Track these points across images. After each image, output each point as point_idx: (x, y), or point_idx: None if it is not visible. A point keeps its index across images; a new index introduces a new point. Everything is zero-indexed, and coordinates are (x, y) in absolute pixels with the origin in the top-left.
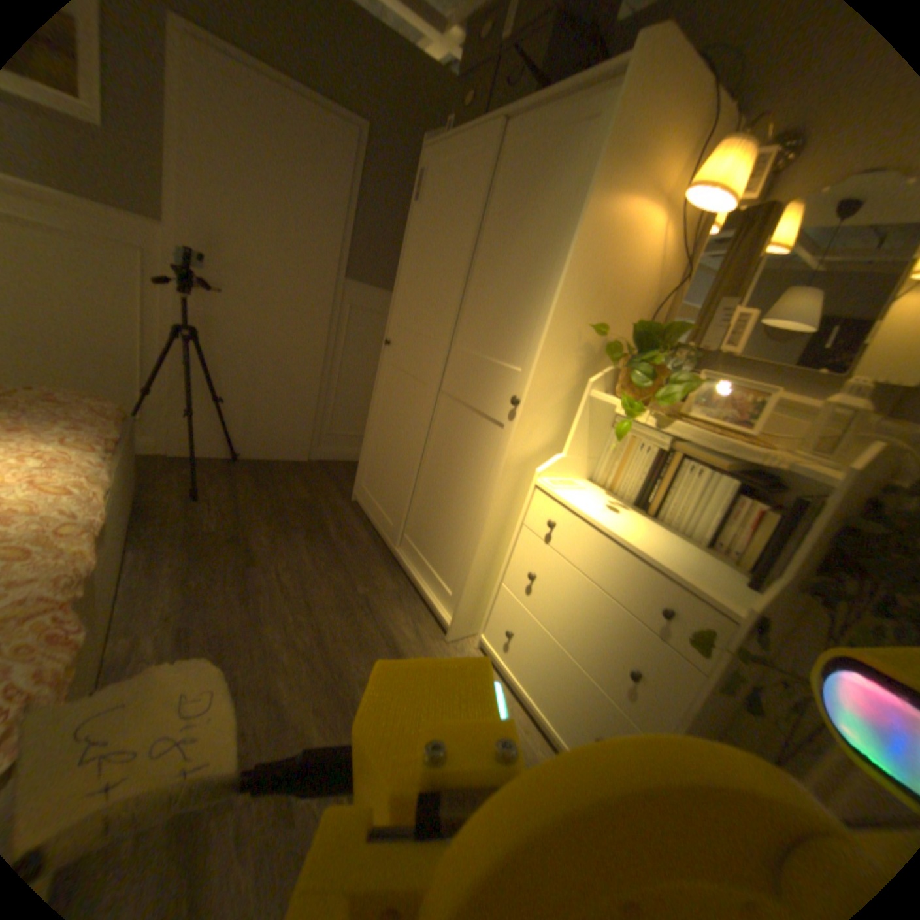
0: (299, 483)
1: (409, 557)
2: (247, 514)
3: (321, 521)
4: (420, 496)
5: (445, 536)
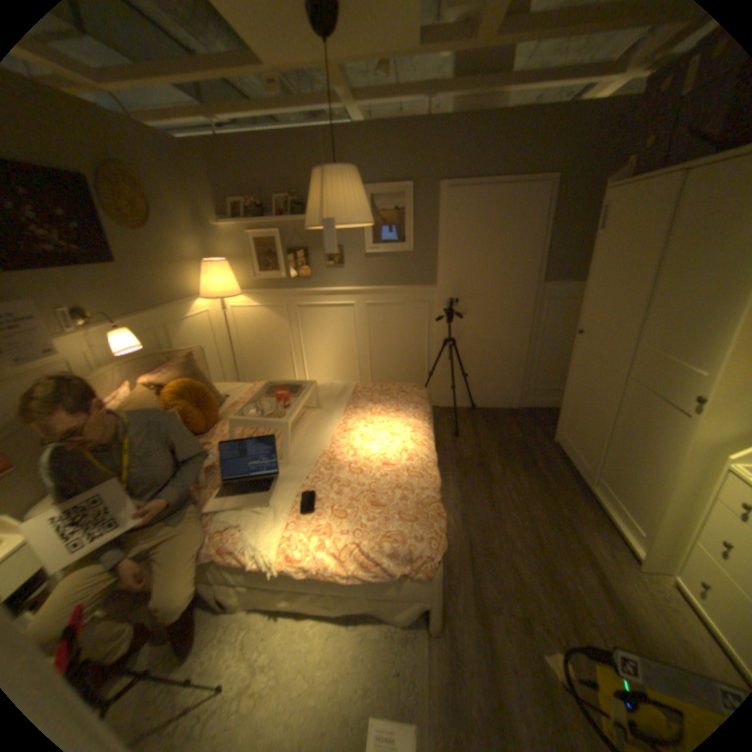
0: (514, 427)
1: (606, 497)
2: (485, 448)
3: (533, 458)
4: (614, 454)
5: (638, 491)
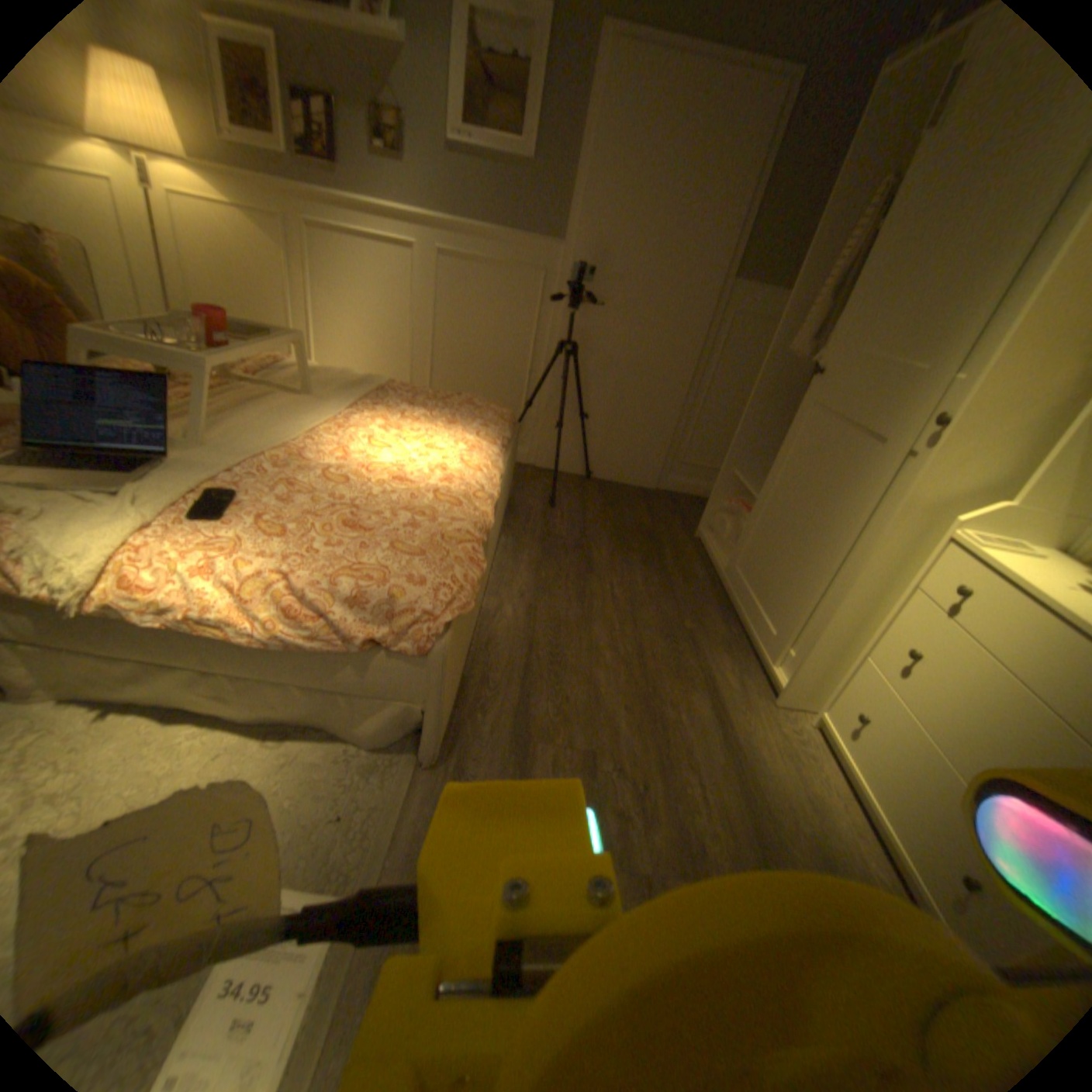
0: (643, 510)
1: (750, 607)
2: (592, 528)
3: (659, 551)
4: (779, 540)
5: (801, 589)
